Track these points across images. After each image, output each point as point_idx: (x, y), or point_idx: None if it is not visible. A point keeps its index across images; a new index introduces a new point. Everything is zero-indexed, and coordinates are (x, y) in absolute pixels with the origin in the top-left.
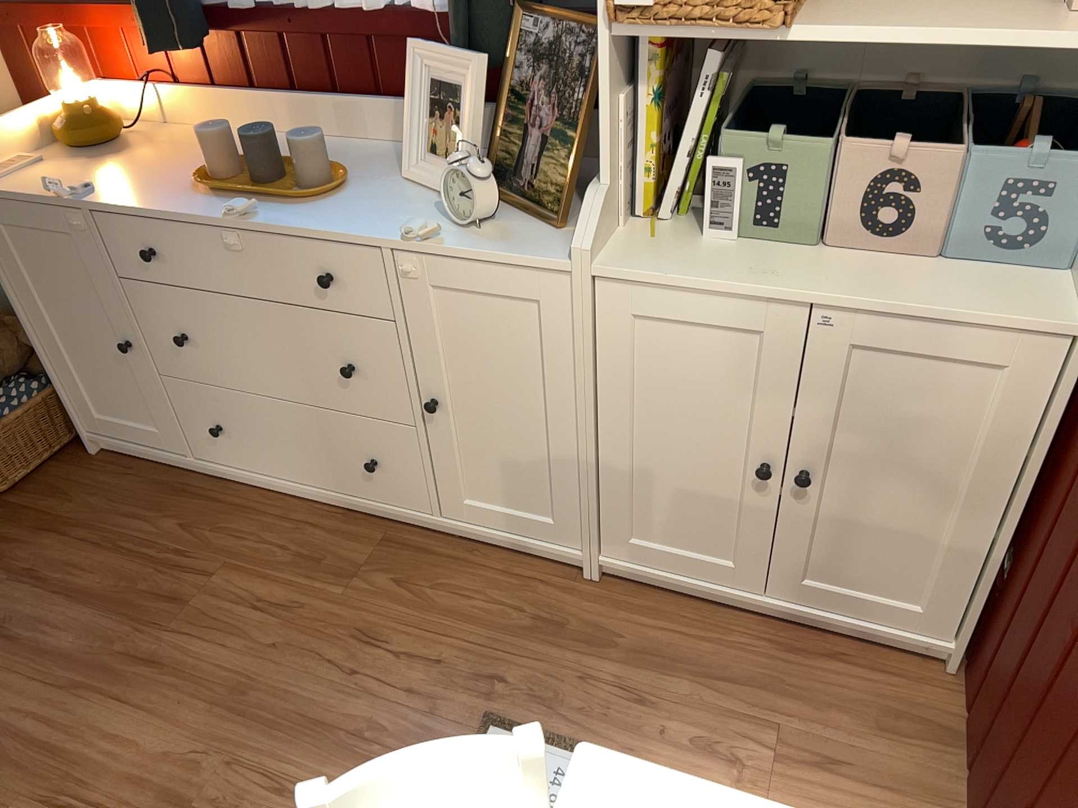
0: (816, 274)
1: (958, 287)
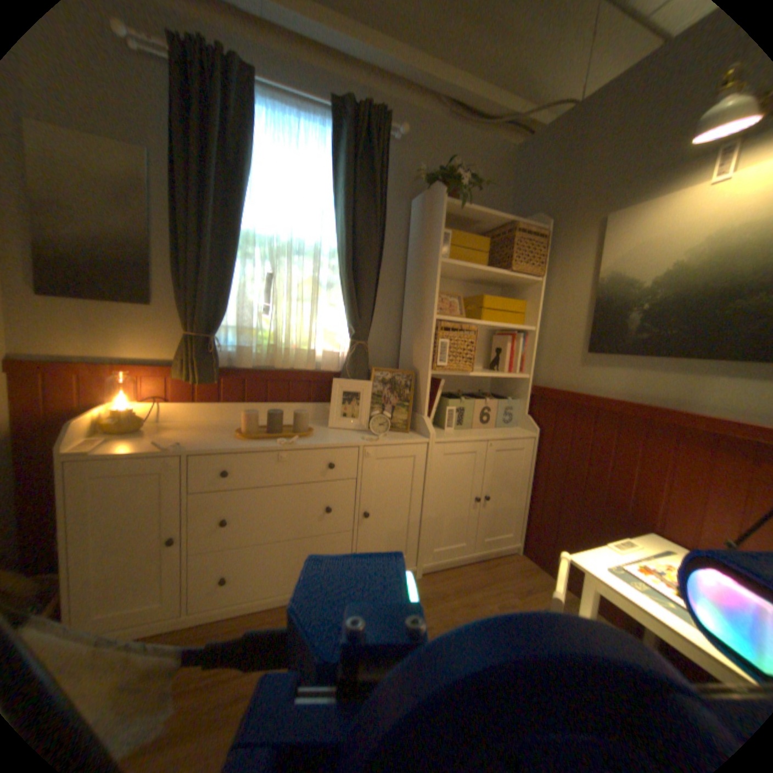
0: (480, 433)
1: (507, 431)
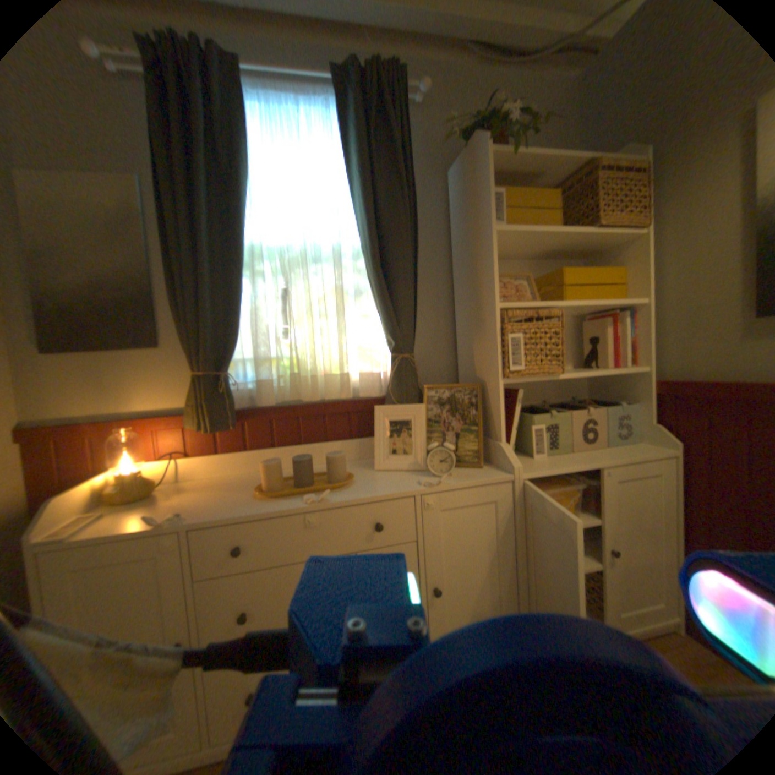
0: (589, 458)
1: (629, 451)
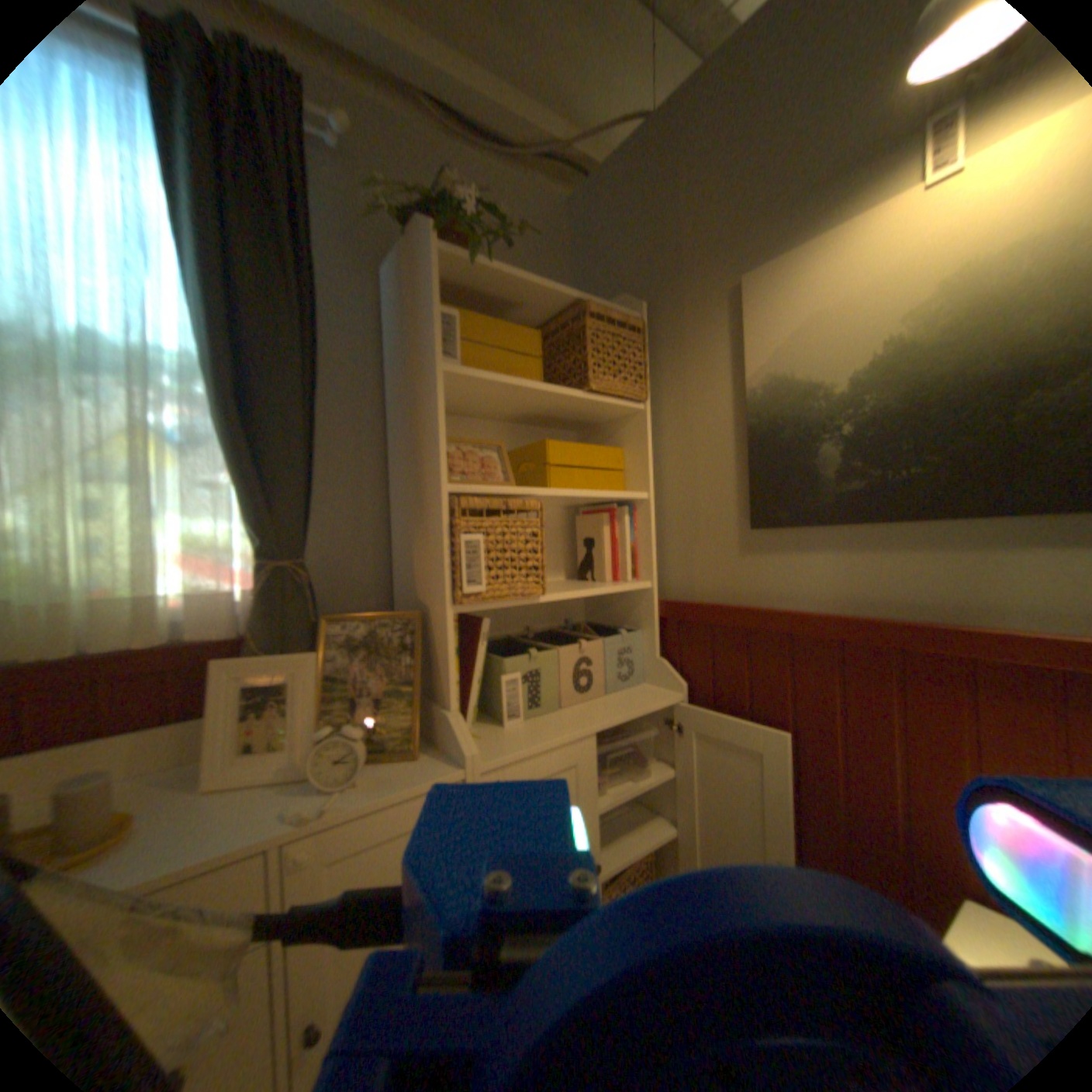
0: (581, 716)
1: (631, 698)
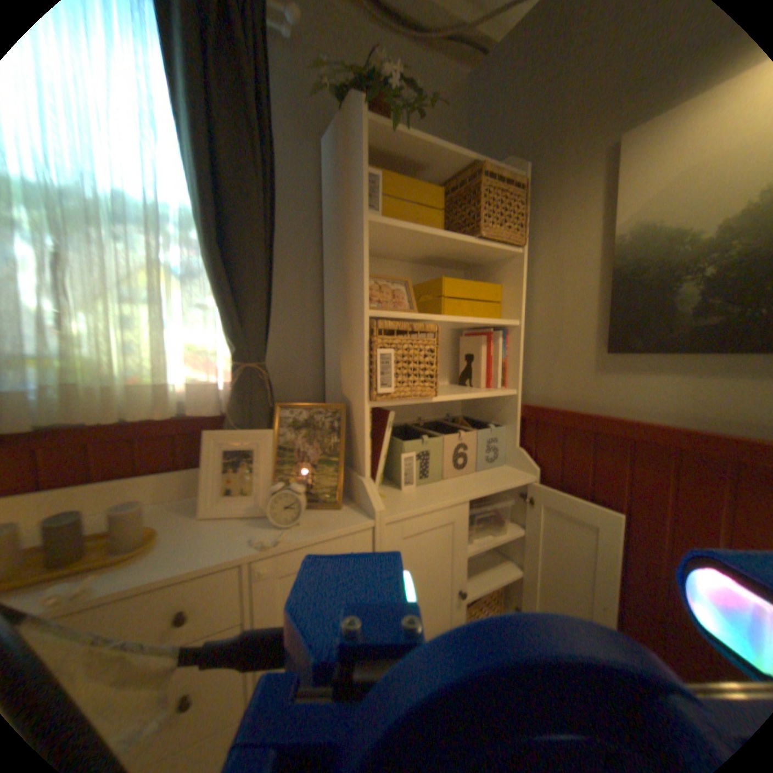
0: (457, 487)
1: (495, 476)
